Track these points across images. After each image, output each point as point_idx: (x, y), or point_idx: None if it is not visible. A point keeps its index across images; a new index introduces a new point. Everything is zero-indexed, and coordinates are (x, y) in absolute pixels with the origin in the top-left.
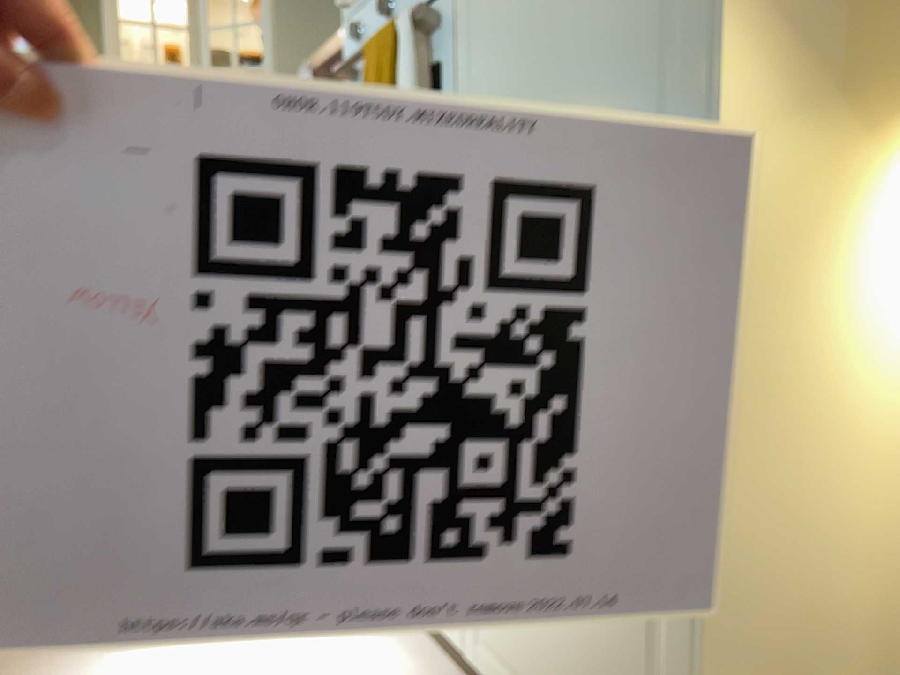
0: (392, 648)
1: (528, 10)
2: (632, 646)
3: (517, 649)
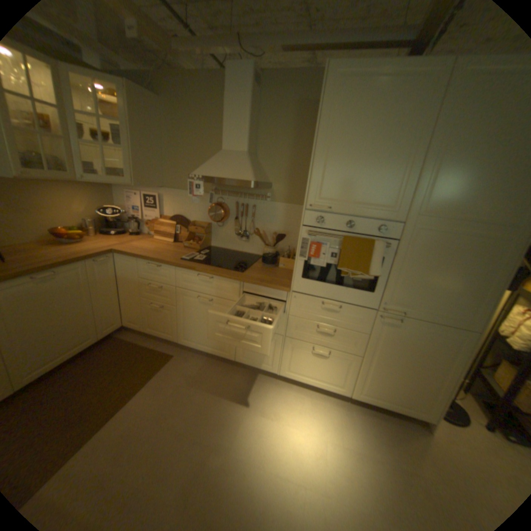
0: (313, 400)
1: (432, 264)
2: (427, 389)
3: (378, 393)
